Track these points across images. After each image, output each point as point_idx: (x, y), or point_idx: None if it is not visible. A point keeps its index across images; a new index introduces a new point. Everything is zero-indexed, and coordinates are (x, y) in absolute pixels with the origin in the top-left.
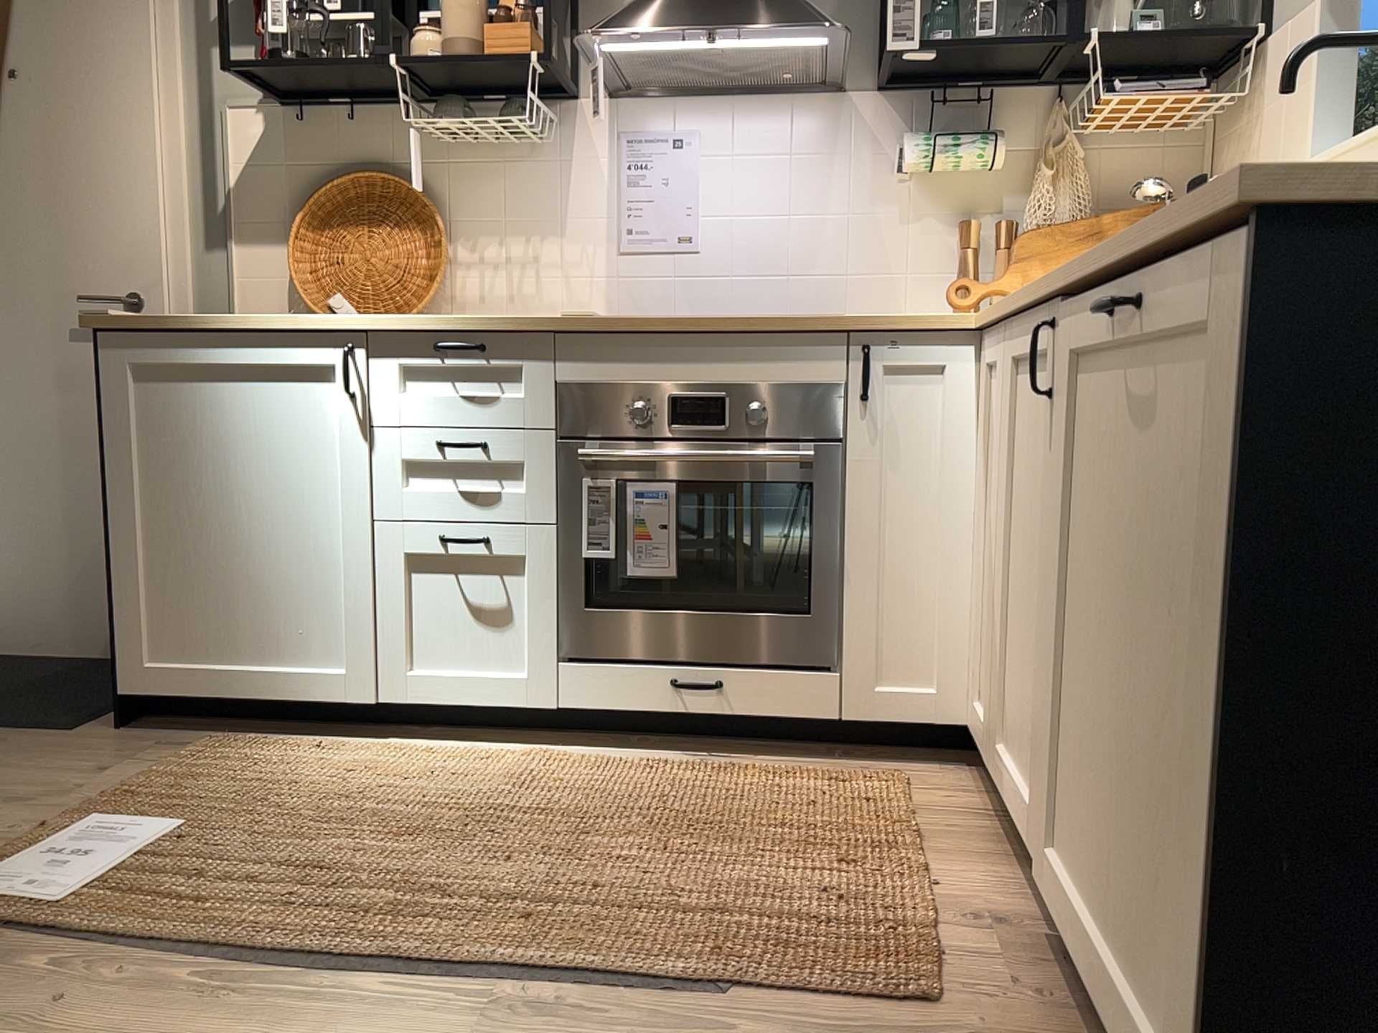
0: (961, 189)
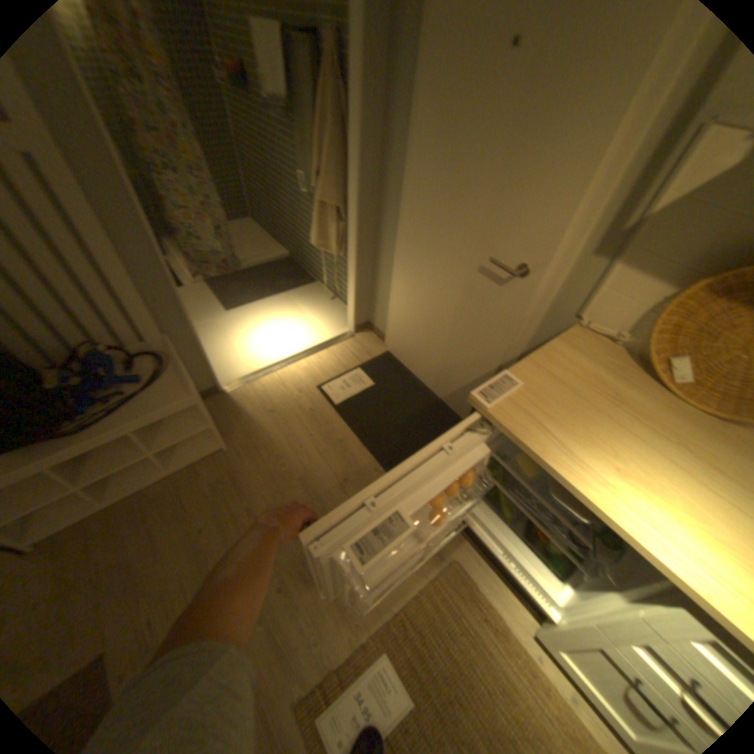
0: None
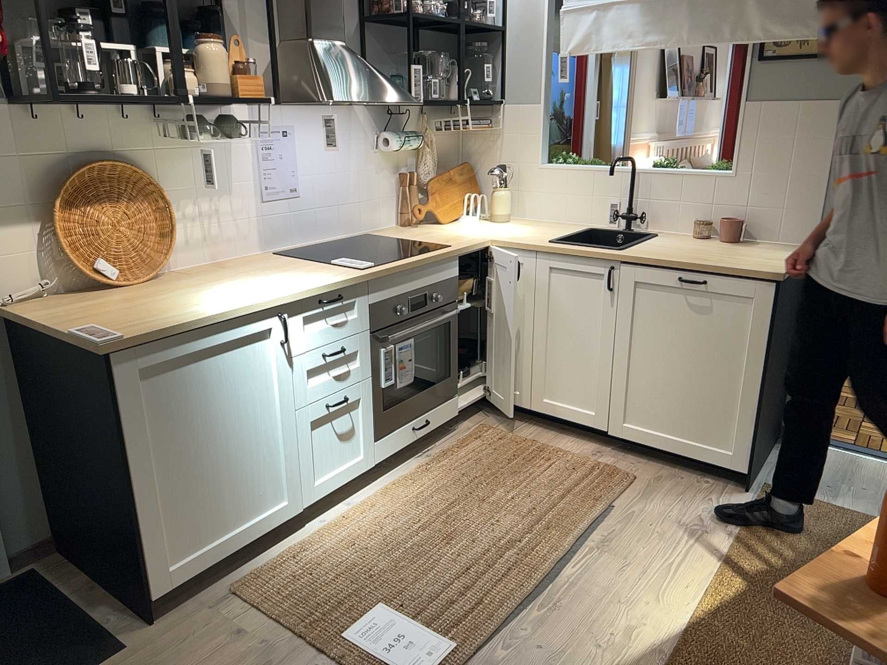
0: (396, 154)
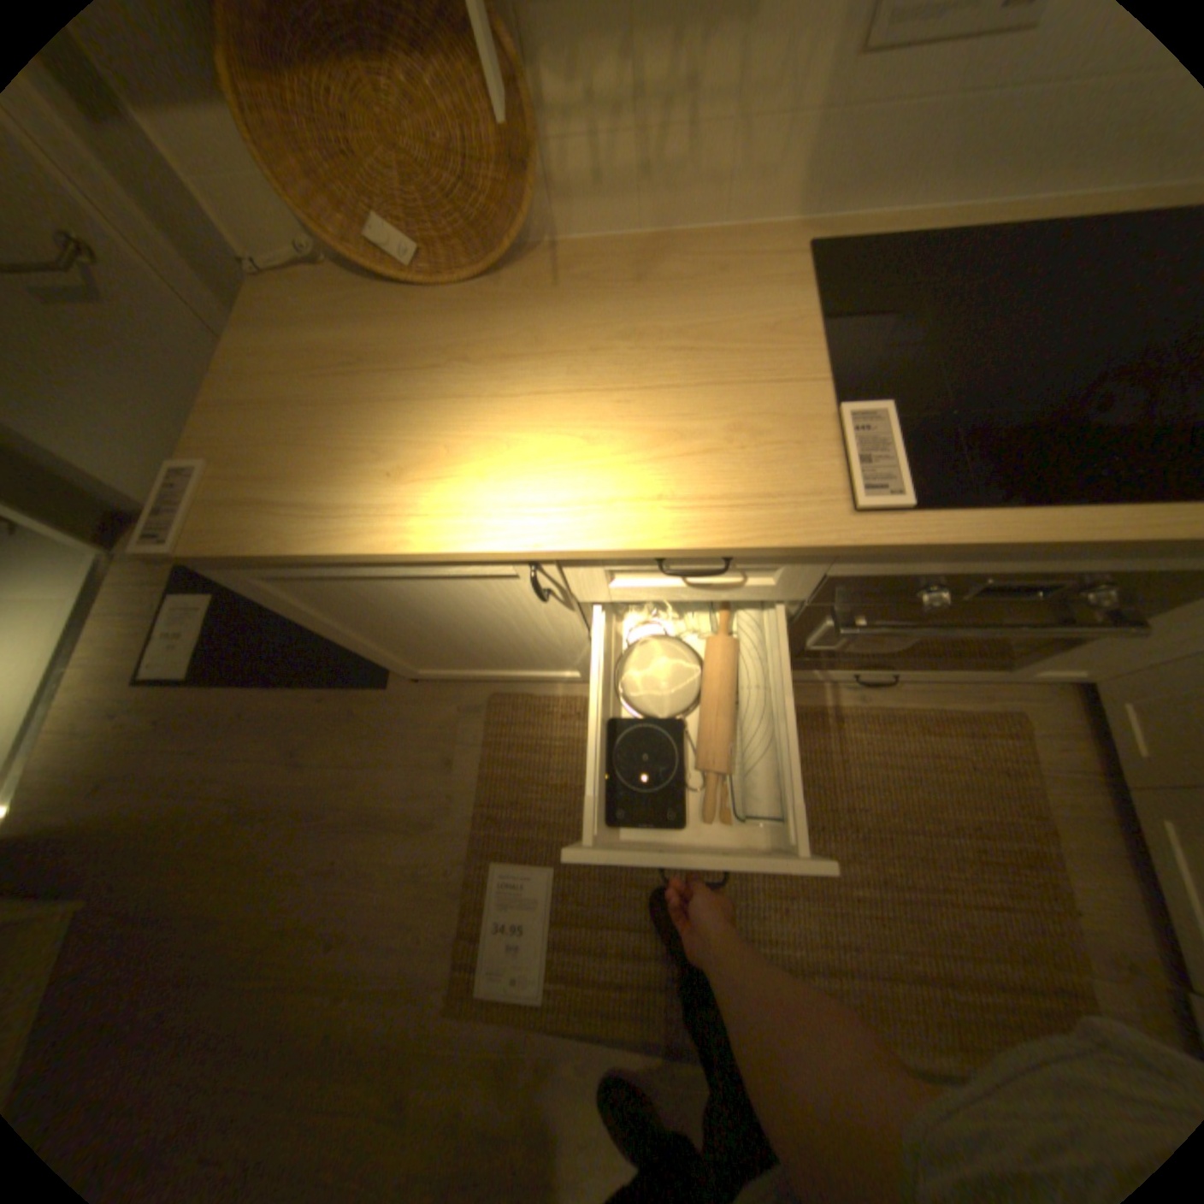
0: None
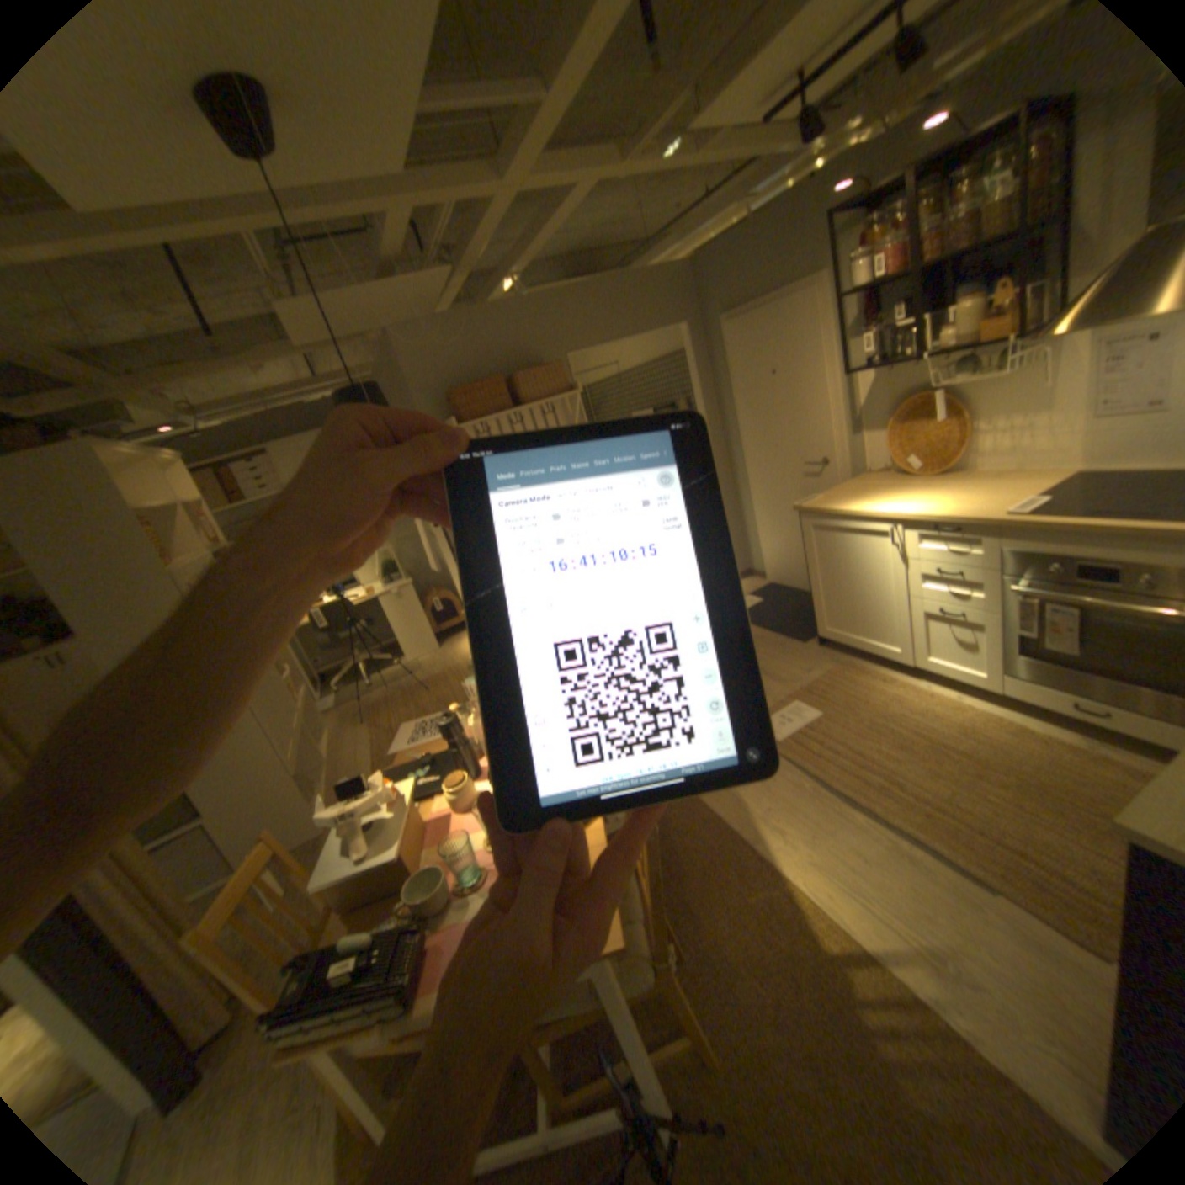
0: None
